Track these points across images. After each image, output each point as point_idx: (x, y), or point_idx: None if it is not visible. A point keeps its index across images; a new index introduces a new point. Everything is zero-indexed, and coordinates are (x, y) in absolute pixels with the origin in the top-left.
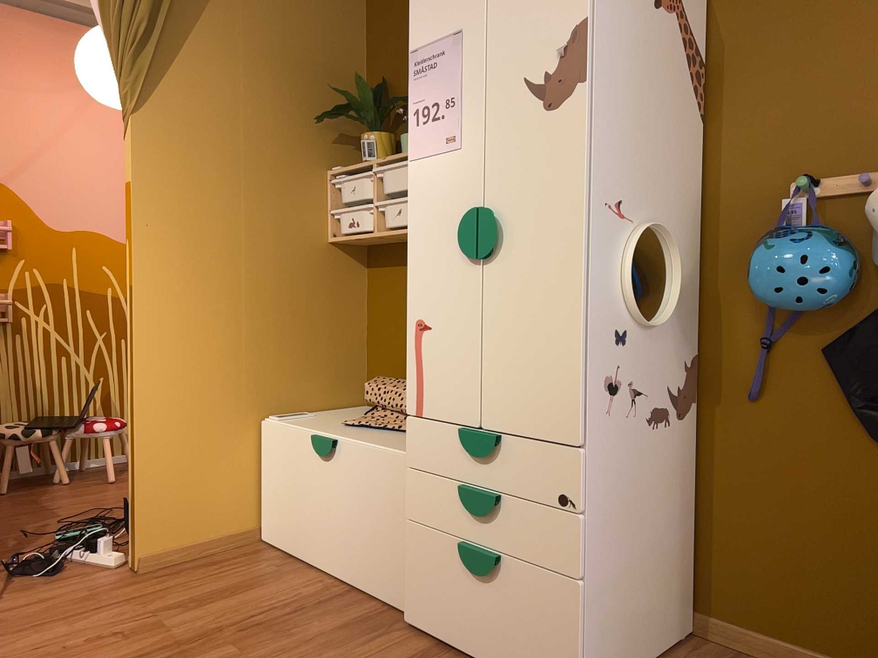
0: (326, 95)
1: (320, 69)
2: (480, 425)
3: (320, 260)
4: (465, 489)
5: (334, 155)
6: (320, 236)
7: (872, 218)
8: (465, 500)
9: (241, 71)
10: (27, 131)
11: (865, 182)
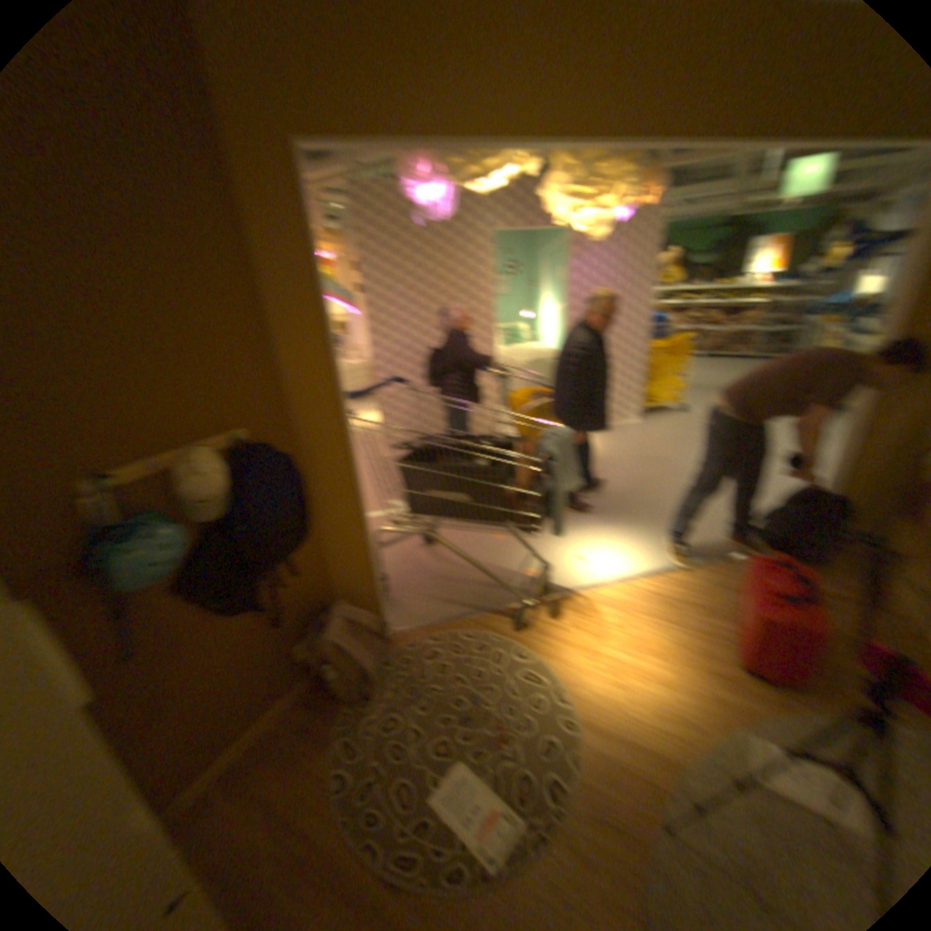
0: None
1: None
2: None
3: None
4: None
5: None
6: None
7: (185, 496)
8: None
9: None
10: None
11: (144, 466)
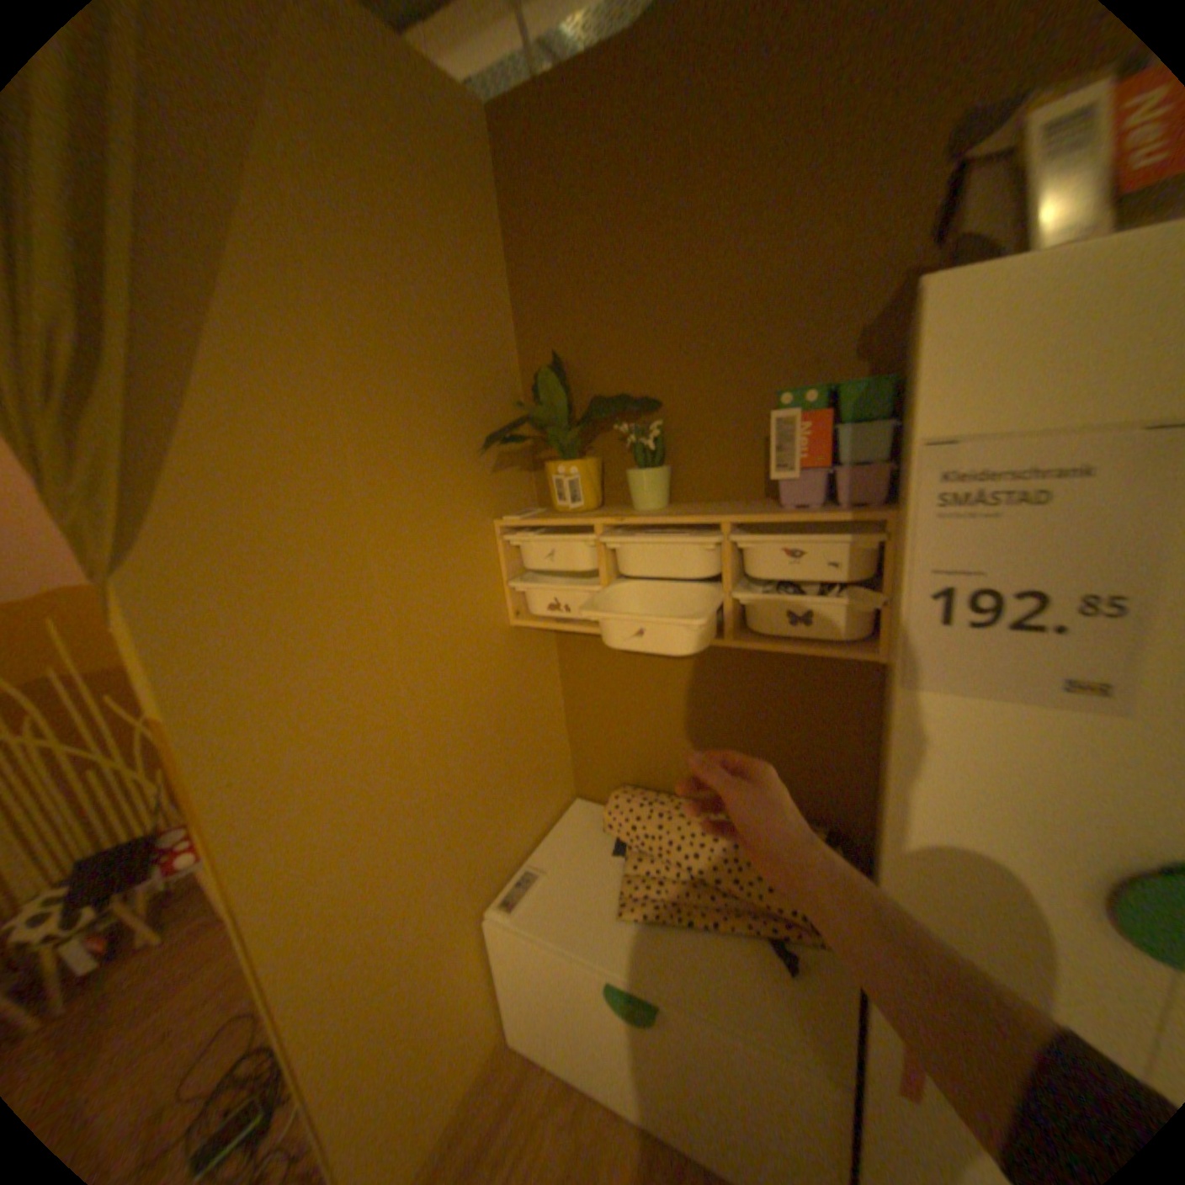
0: (472, 393)
1: (455, 348)
2: None
3: (506, 655)
4: None
5: (497, 492)
6: (500, 622)
7: None
8: None
9: (331, 387)
10: None
11: None
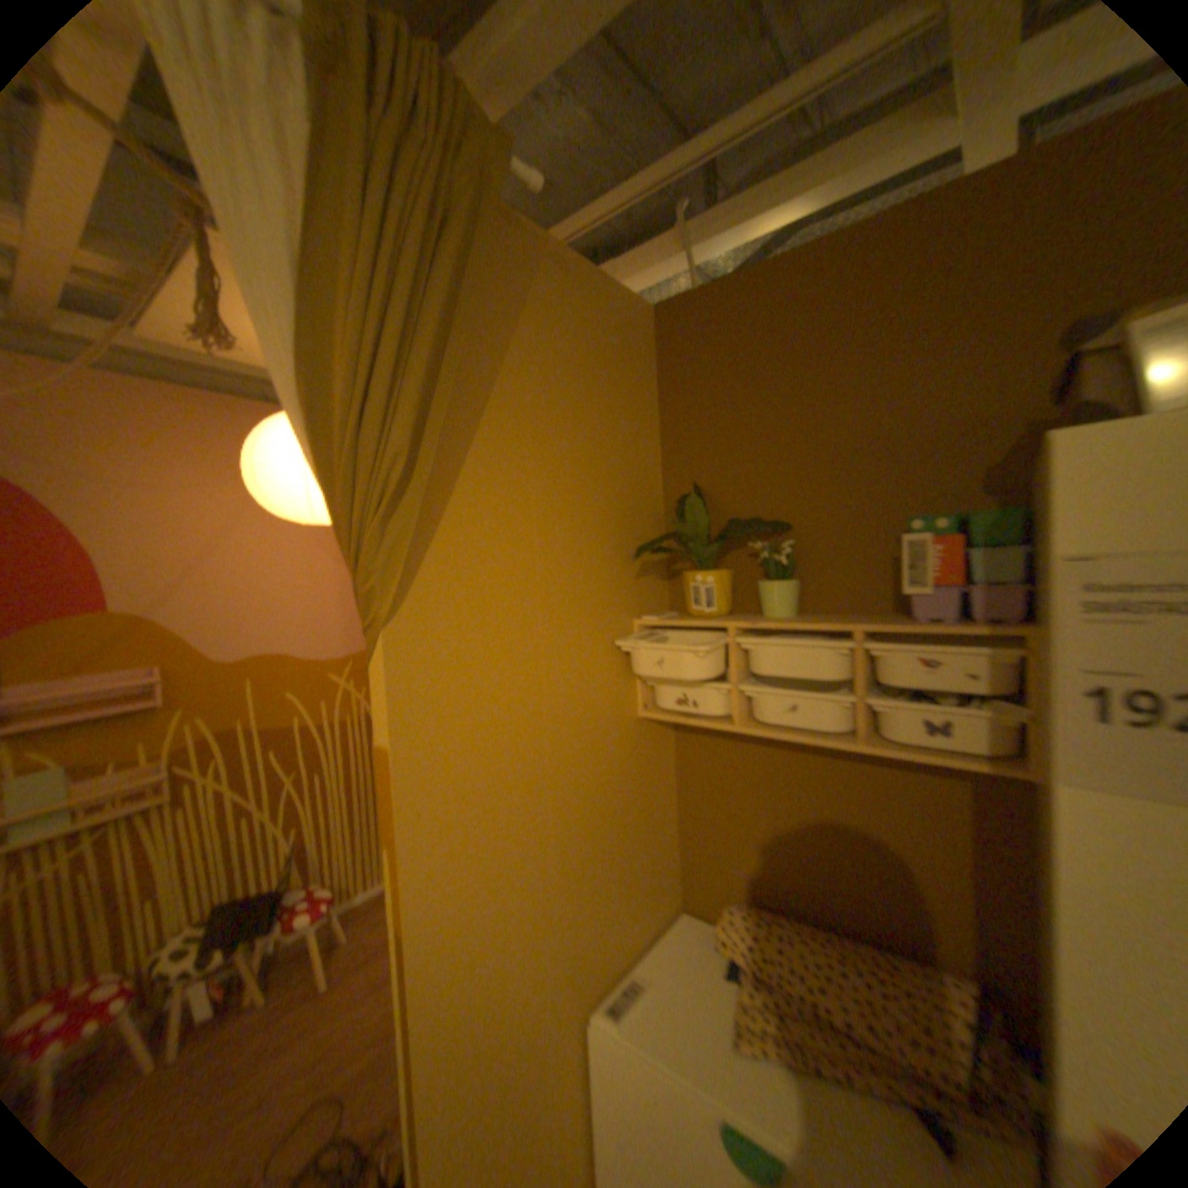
0: (625, 512)
1: (617, 477)
2: None
3: (631, 745)
4: None
5: (637, 594)
6: (629, 712)
7: None
8: None
9: (532, 503)
10: (169, 541)
11: None
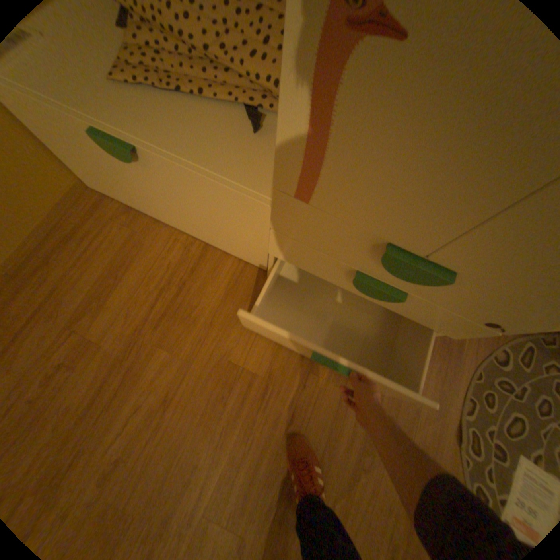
0: None
1: None
2: (428, 255)
3: None
4: (365, 282)
5: None
6: None
7: None
8: (361, 285)
9: None
10: None
11: None
